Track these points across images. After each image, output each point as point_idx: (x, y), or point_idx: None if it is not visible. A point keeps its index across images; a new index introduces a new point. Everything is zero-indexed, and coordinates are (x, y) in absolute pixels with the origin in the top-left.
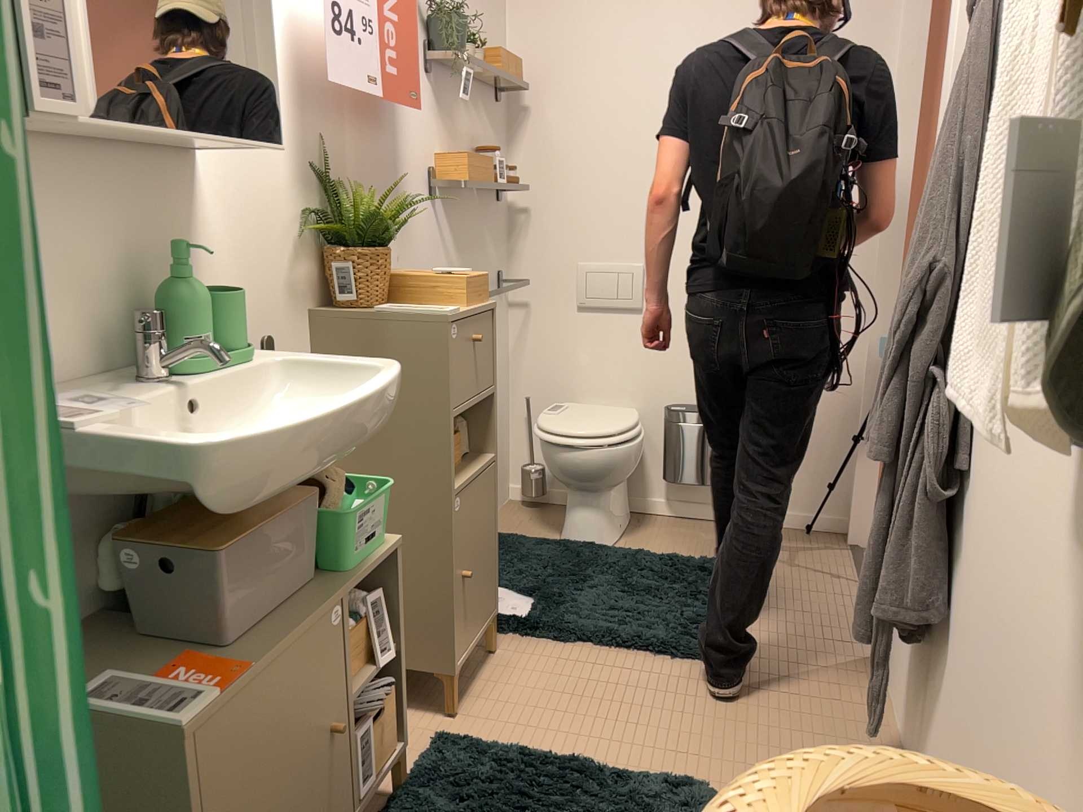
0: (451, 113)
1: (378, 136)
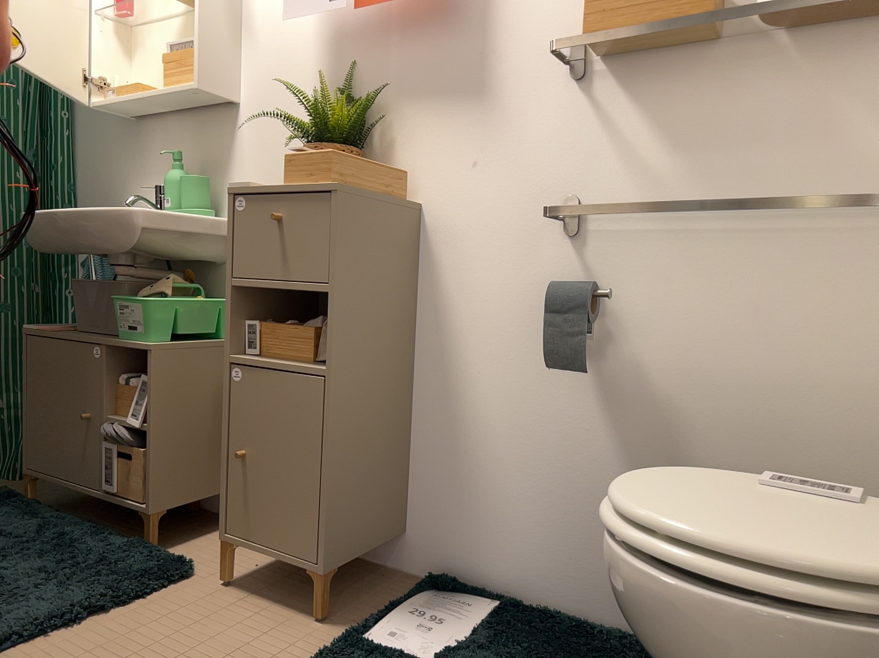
0: None
1: (443, 38)
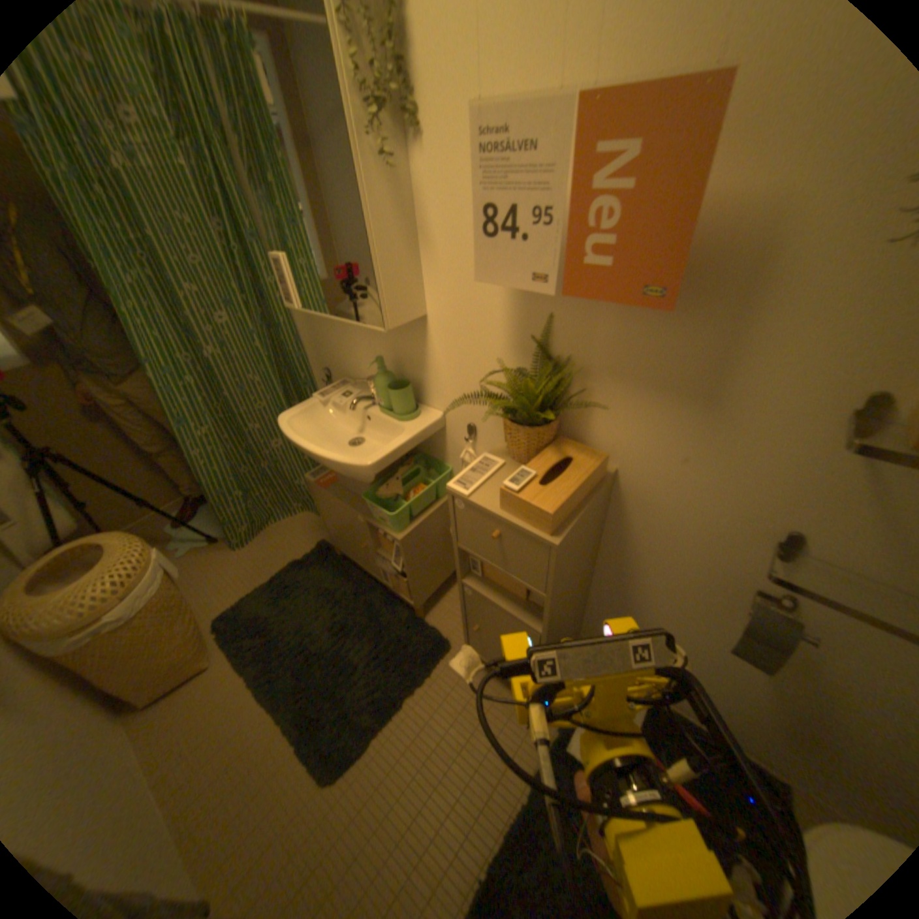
0: None
1: (674, 318)
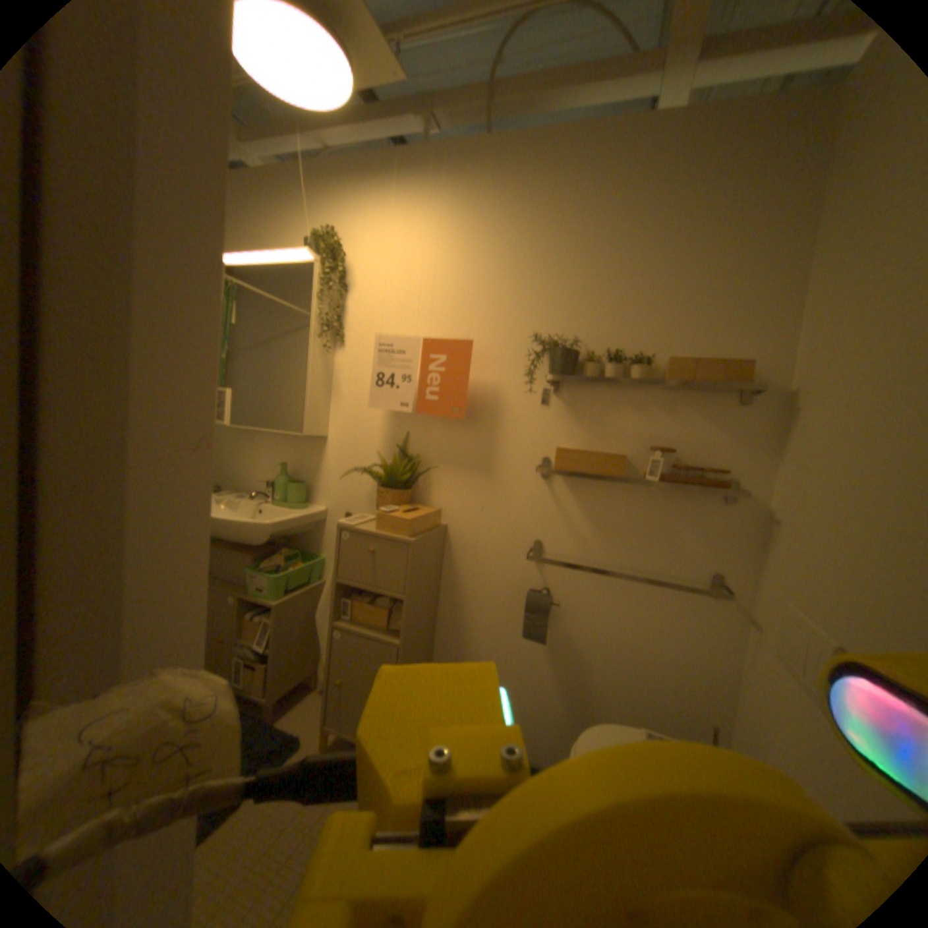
0: (599, 415)
1: (467, 431)
